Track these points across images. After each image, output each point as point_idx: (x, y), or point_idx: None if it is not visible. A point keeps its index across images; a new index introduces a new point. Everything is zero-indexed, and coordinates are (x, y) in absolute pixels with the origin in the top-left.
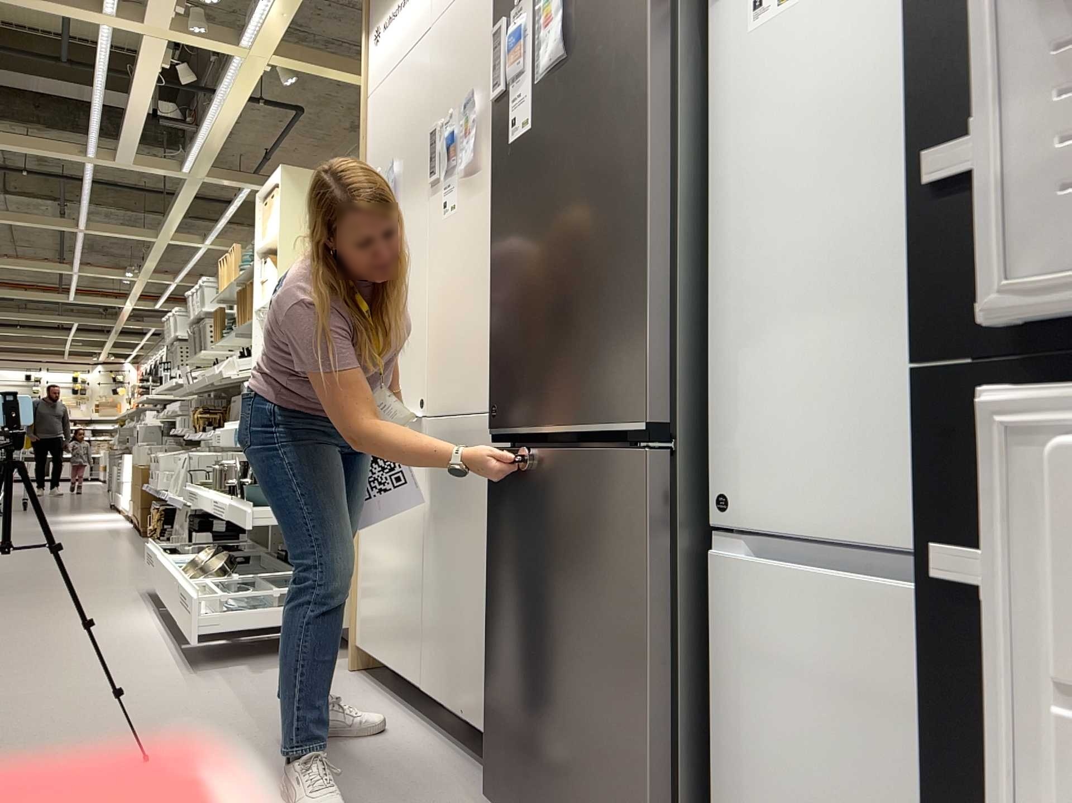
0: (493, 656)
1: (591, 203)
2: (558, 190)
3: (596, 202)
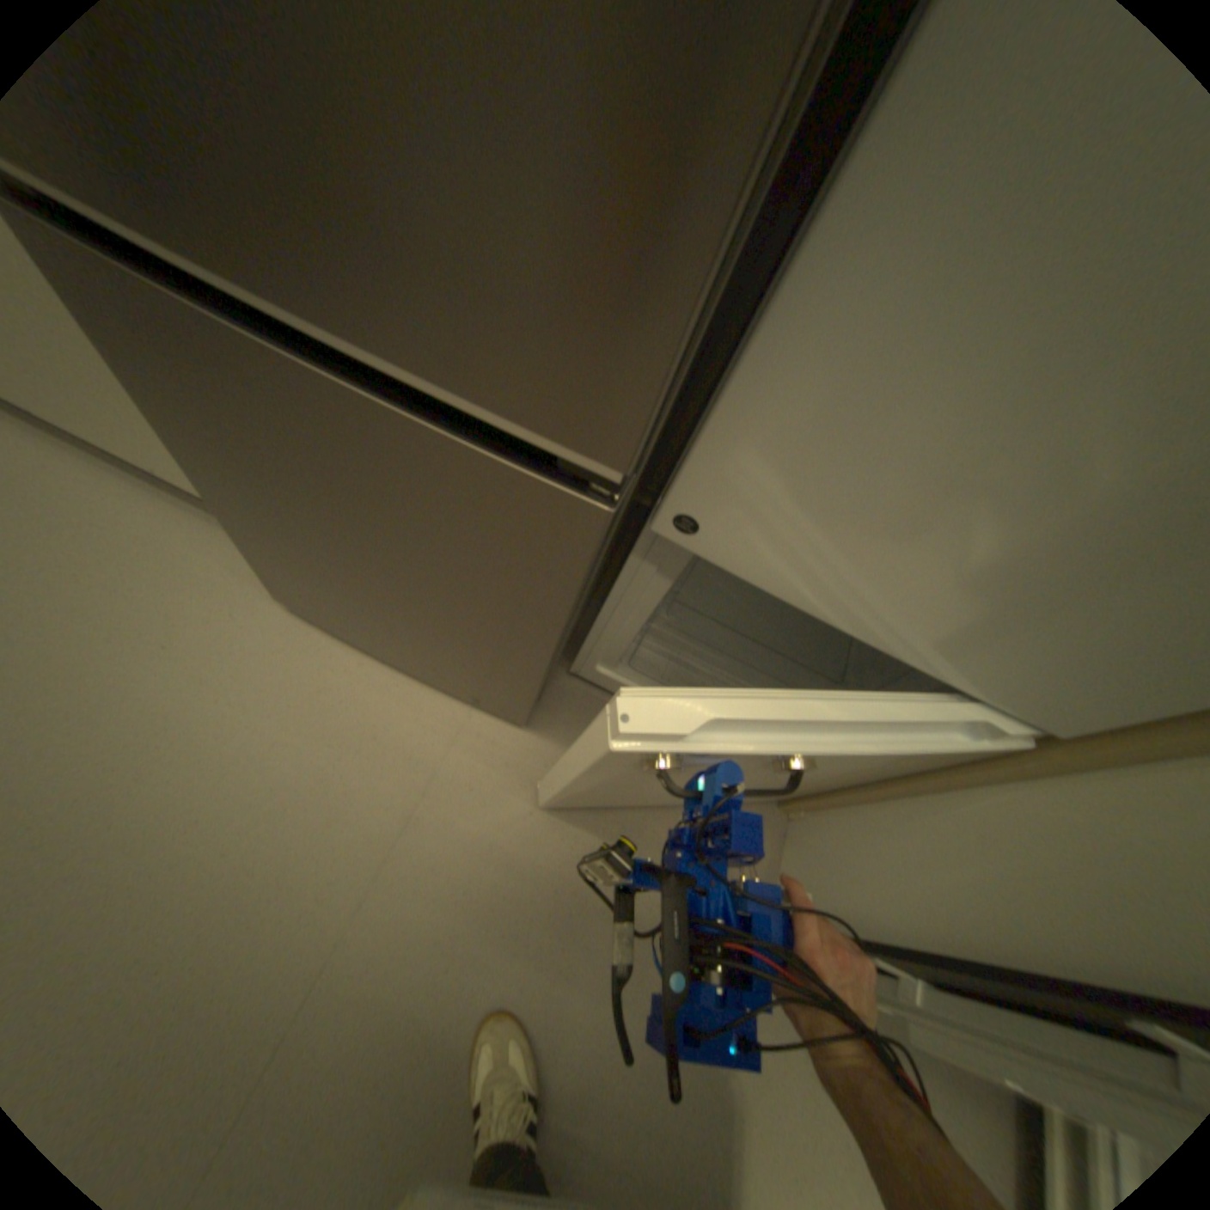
0: (227, 515)
1: None
2: None
3: None
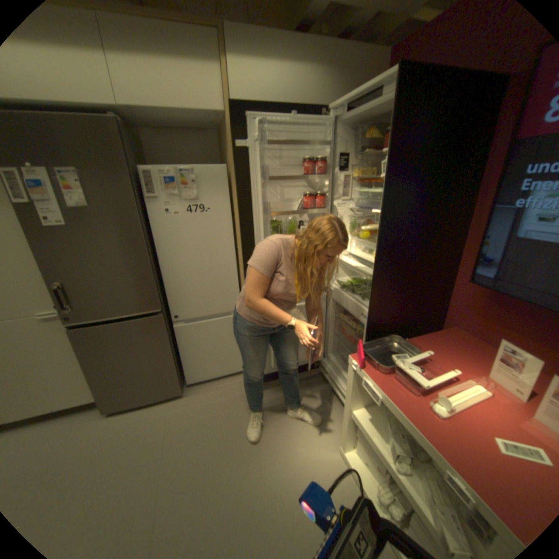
0: (91, 383)
1: (118, 257)
2: (95, 250)
3: (121, 257)
